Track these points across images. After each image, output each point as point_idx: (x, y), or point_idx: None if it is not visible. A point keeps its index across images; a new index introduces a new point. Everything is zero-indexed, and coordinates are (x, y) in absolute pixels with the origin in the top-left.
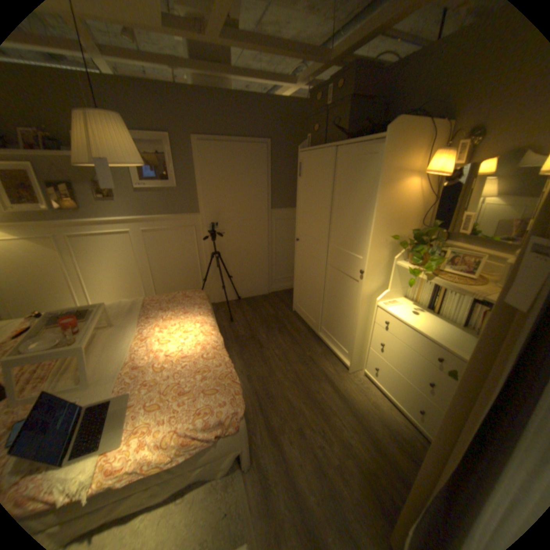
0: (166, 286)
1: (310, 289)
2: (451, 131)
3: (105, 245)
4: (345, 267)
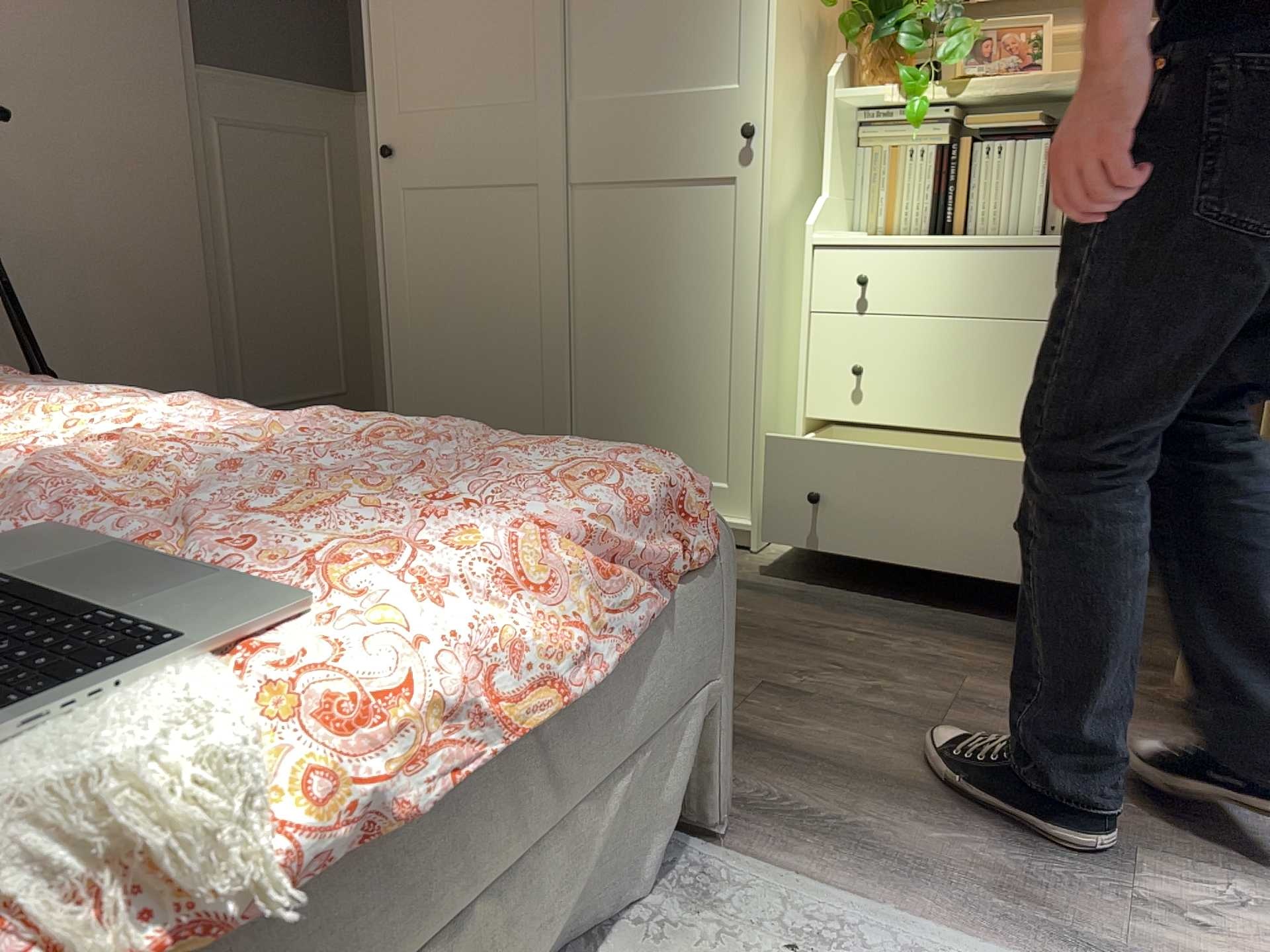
0: None
1: (491, 337)
2: None
3: None
4: (662, 157)
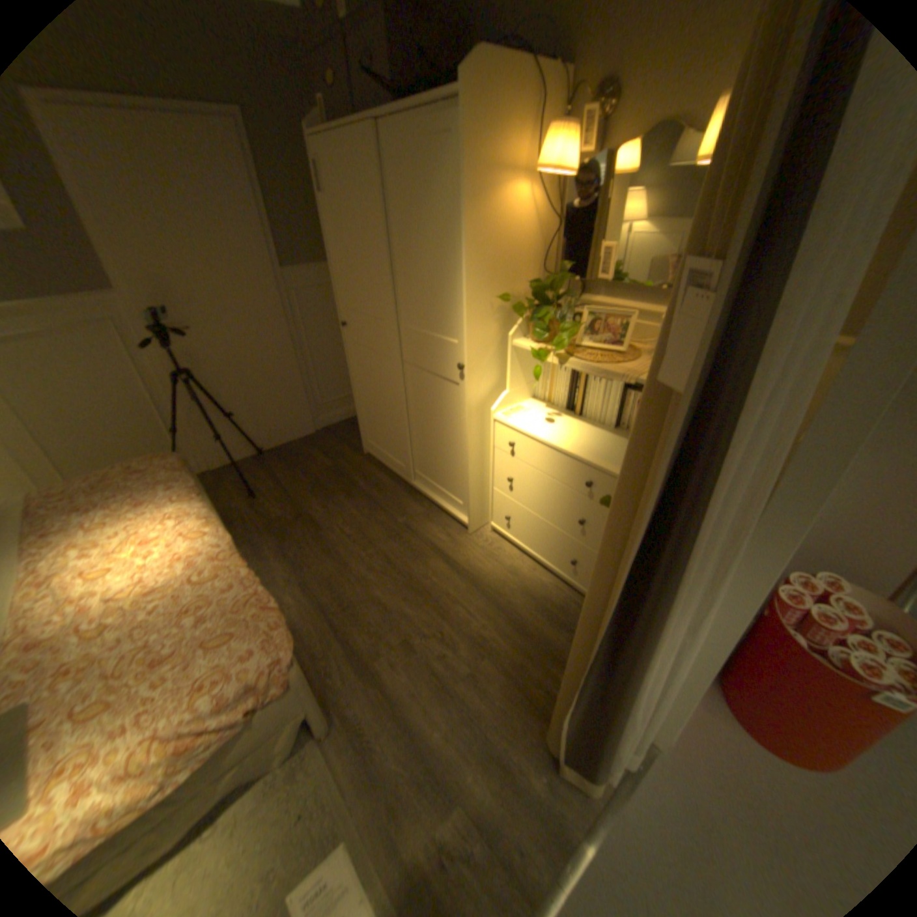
0: (86, 459)
1: (385, 411)
2: (570, 89)
3: None
4: (433, 363)
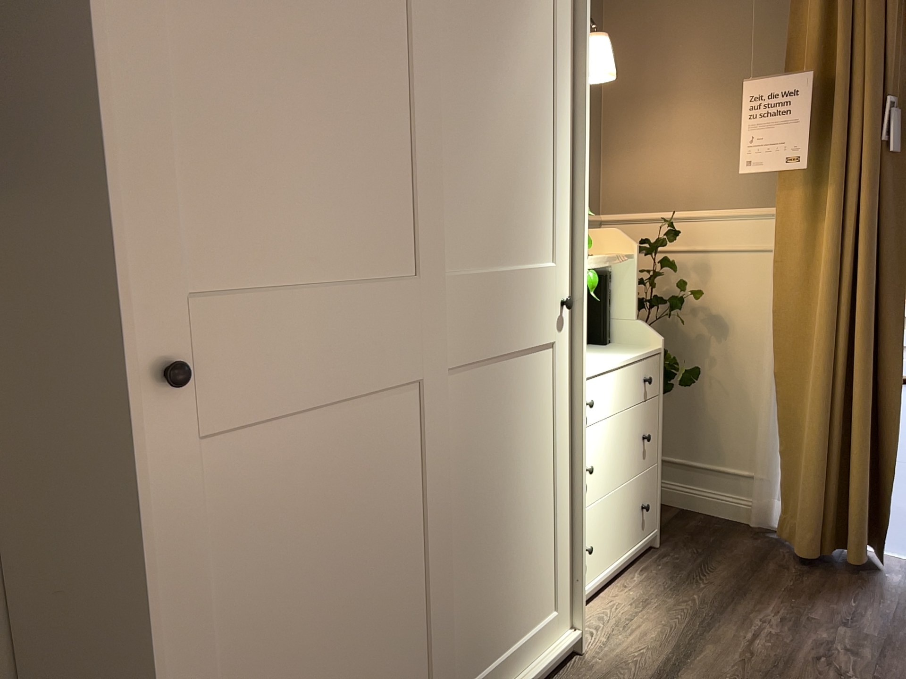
0: None
1: (369, 602)
2: None
3: None
4: (513, 330)
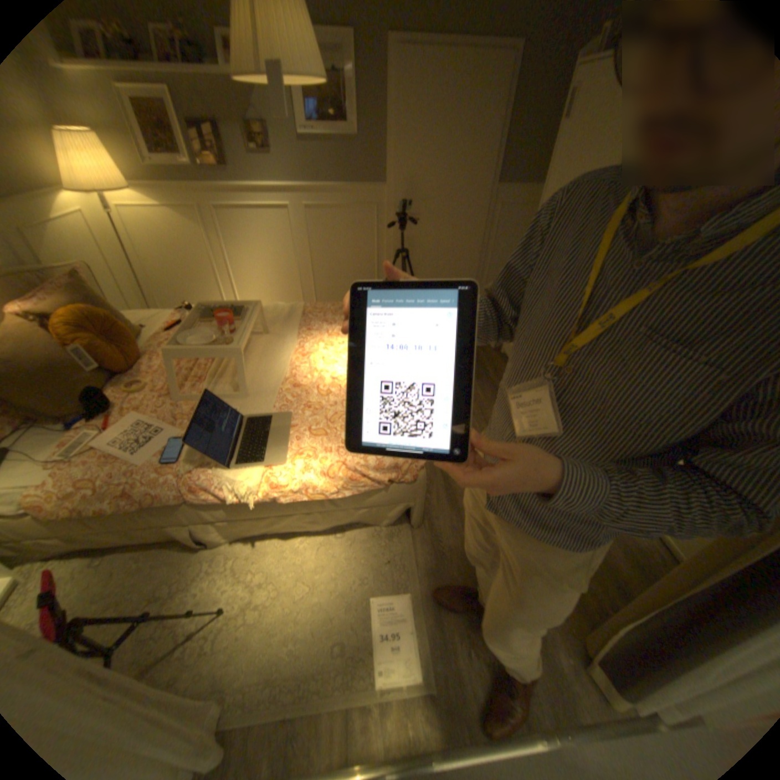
0: (329, 295)
1: None
2: None
3: (257, 225)
4: None
